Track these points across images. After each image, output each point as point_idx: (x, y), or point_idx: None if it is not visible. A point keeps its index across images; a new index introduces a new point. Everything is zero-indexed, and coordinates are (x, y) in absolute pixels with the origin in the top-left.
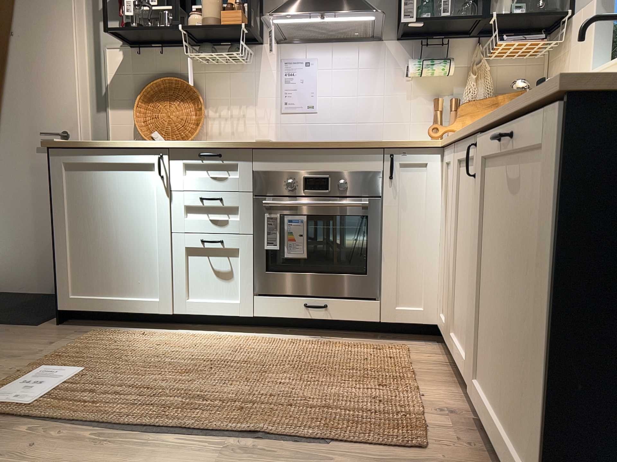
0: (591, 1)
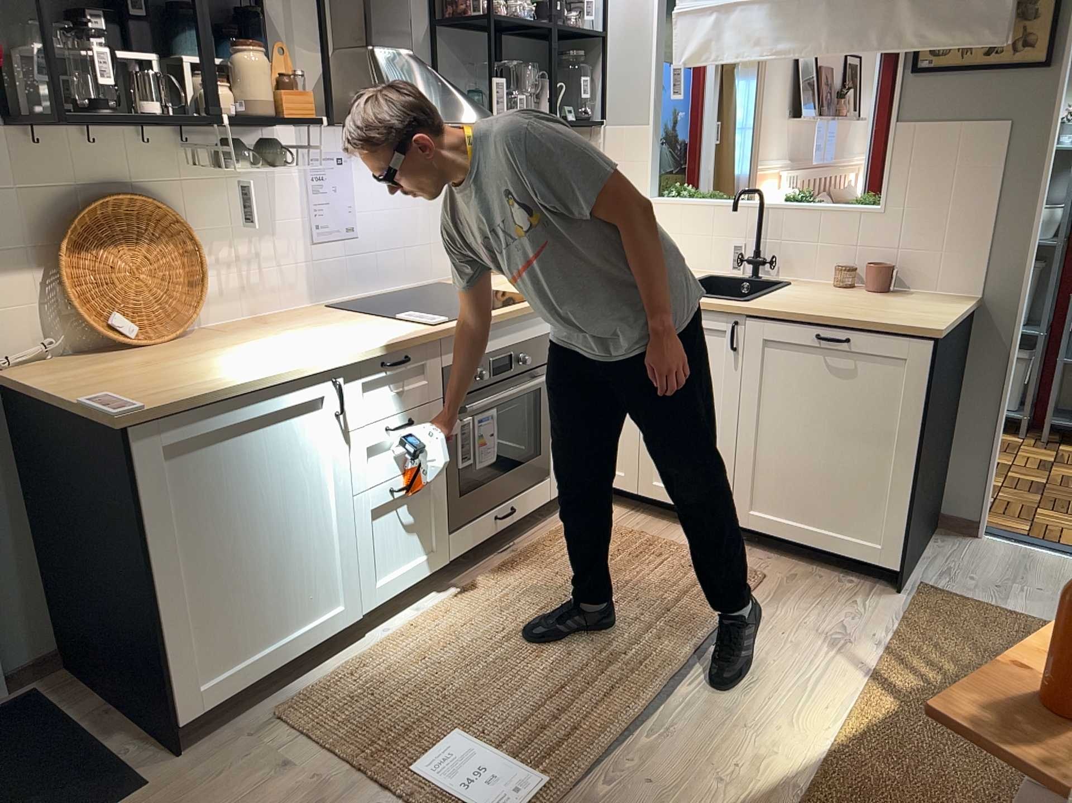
0: (641, 123)
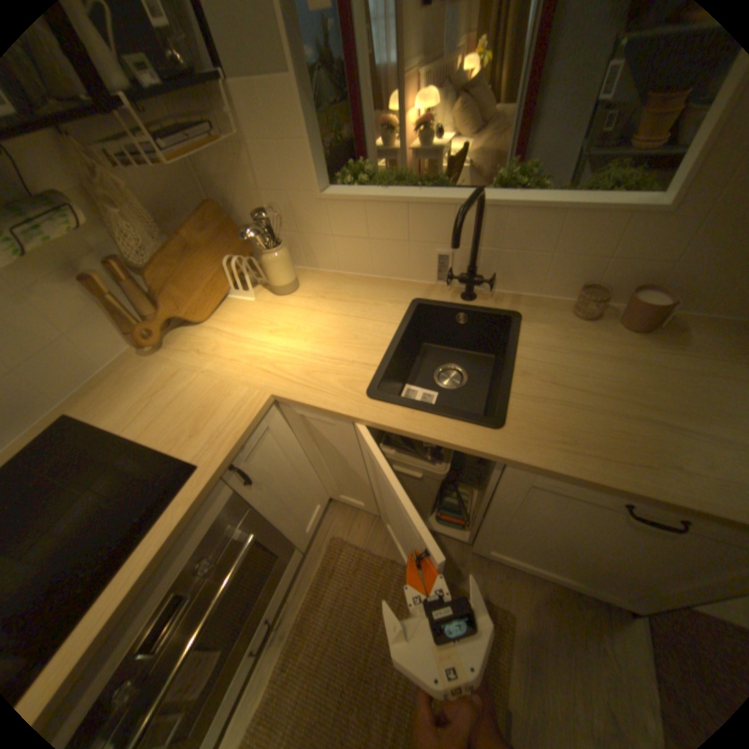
0: (275, 67)
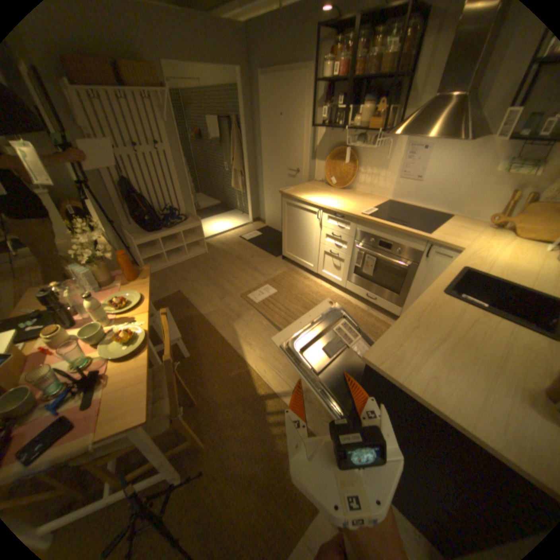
0: None
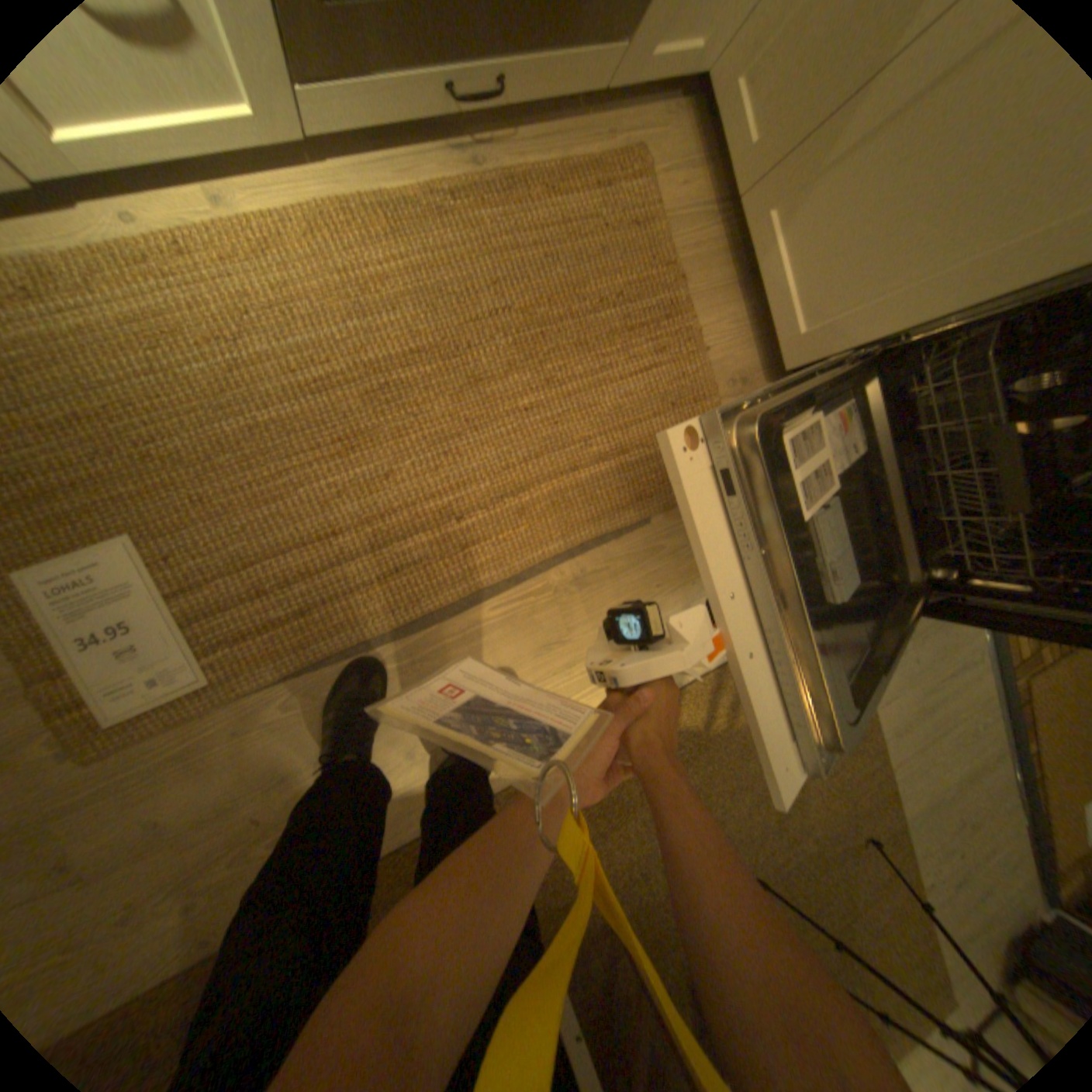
0: None
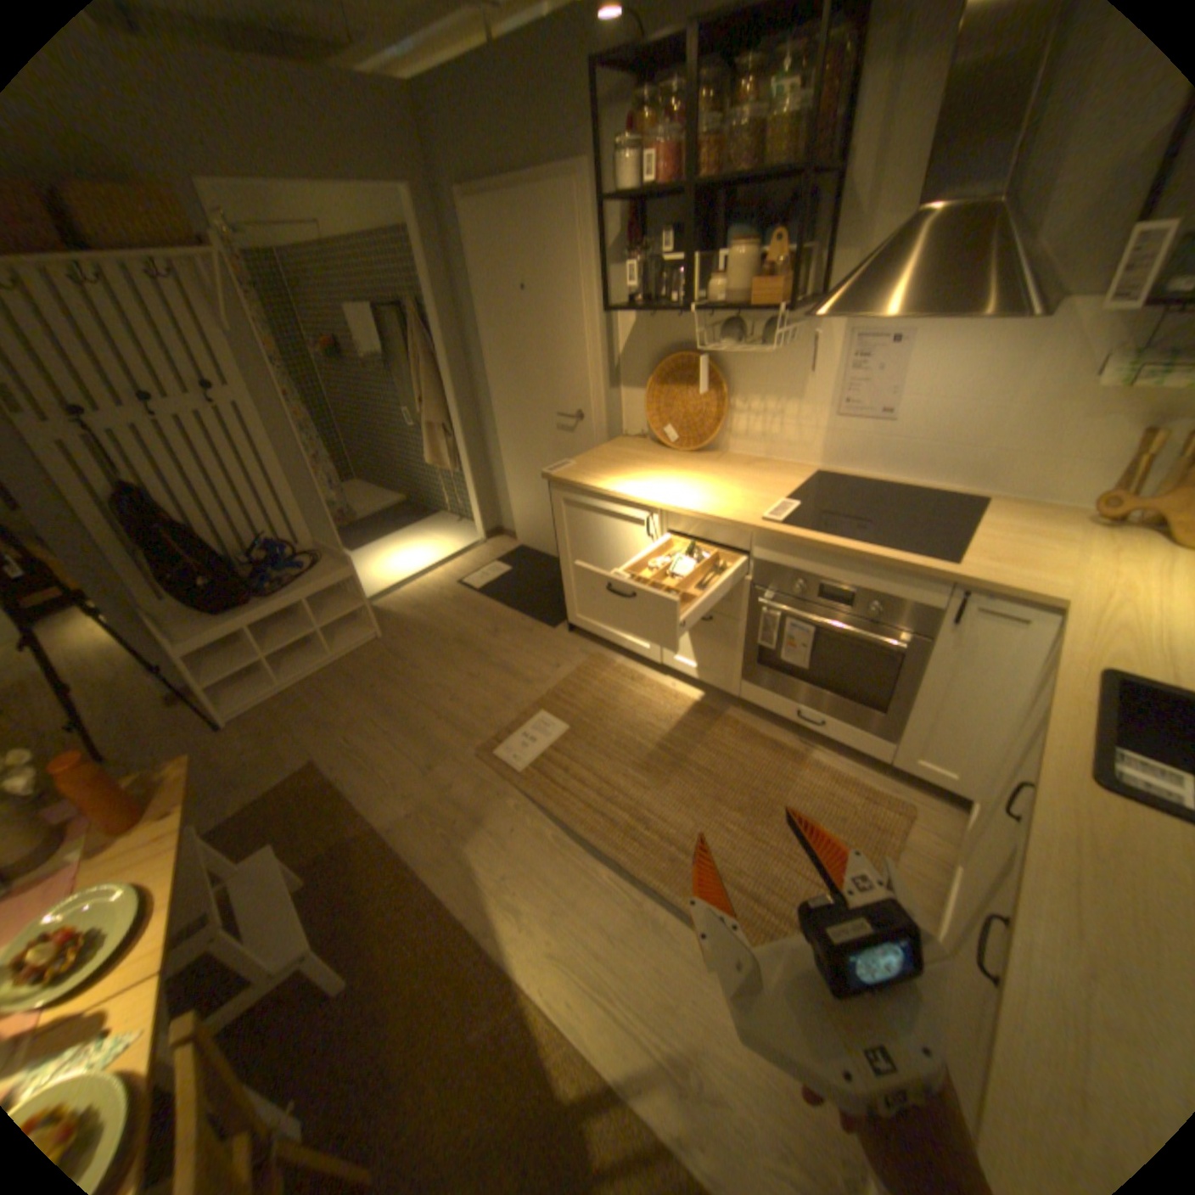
0: None
